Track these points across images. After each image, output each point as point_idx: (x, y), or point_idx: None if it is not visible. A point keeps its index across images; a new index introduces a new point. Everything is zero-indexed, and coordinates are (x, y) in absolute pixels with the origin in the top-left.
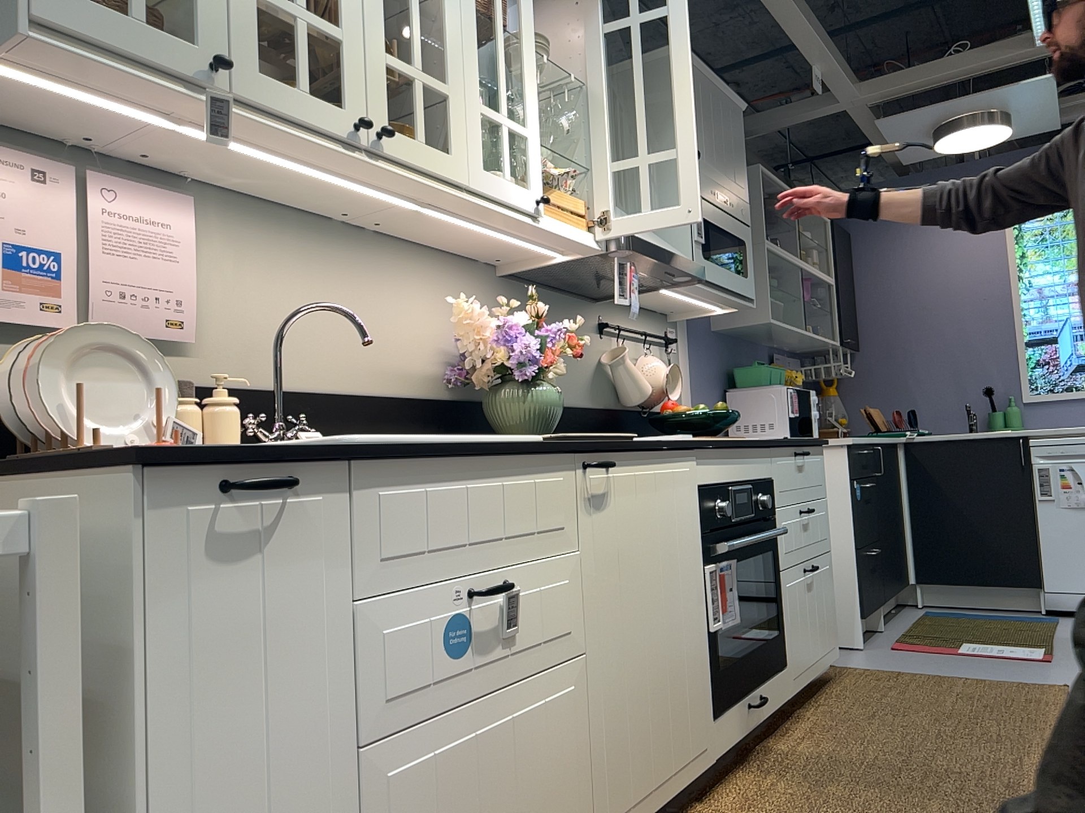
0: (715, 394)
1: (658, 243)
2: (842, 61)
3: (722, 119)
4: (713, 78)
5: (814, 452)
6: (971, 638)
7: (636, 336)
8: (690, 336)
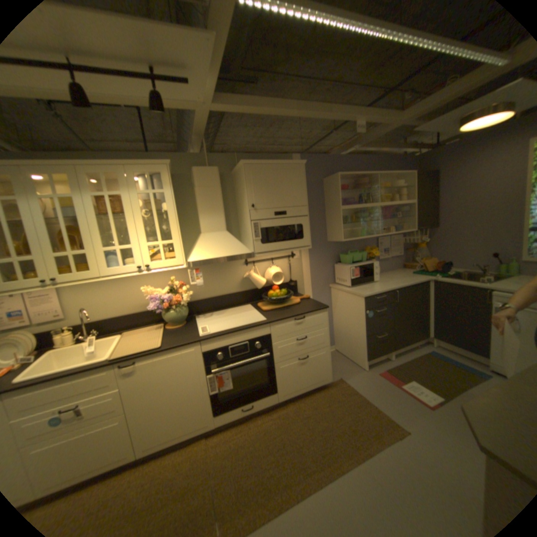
0: (326, 266)
1: (219, 254)
2: (378, 109)
3: (281, 177)
4: (272, 162)
5: (314, 314)
6: (421, 380)
7: (268, 260)
8: (308, 249)
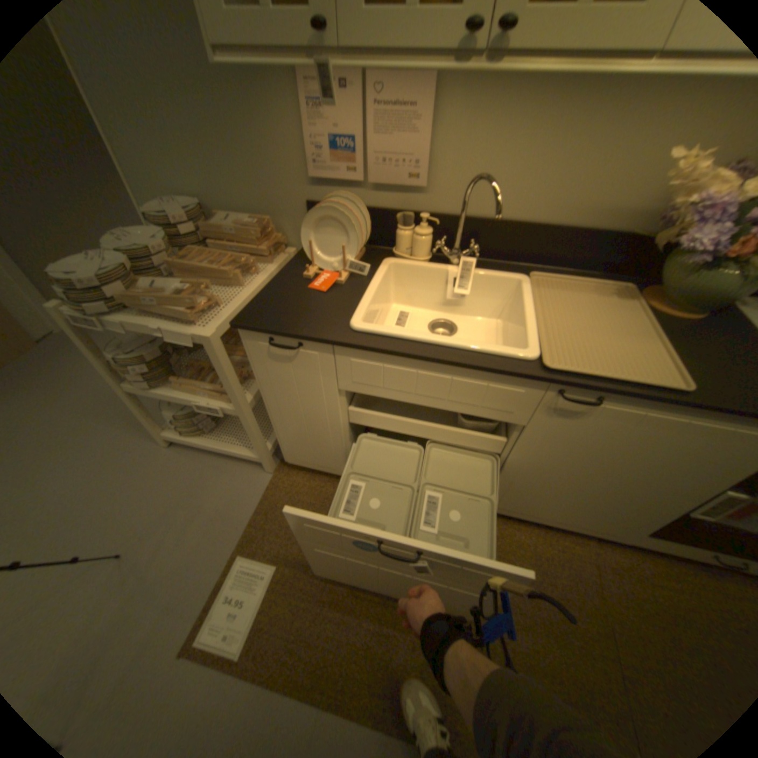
0: None
1: None
2: None
3: None
4: None
5: None
6: None
7: None
8: None
